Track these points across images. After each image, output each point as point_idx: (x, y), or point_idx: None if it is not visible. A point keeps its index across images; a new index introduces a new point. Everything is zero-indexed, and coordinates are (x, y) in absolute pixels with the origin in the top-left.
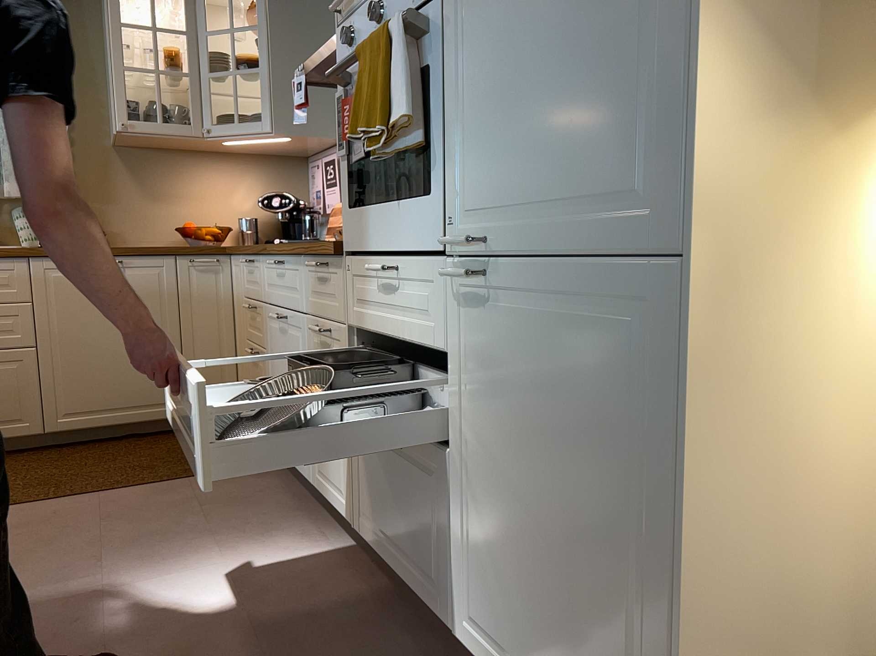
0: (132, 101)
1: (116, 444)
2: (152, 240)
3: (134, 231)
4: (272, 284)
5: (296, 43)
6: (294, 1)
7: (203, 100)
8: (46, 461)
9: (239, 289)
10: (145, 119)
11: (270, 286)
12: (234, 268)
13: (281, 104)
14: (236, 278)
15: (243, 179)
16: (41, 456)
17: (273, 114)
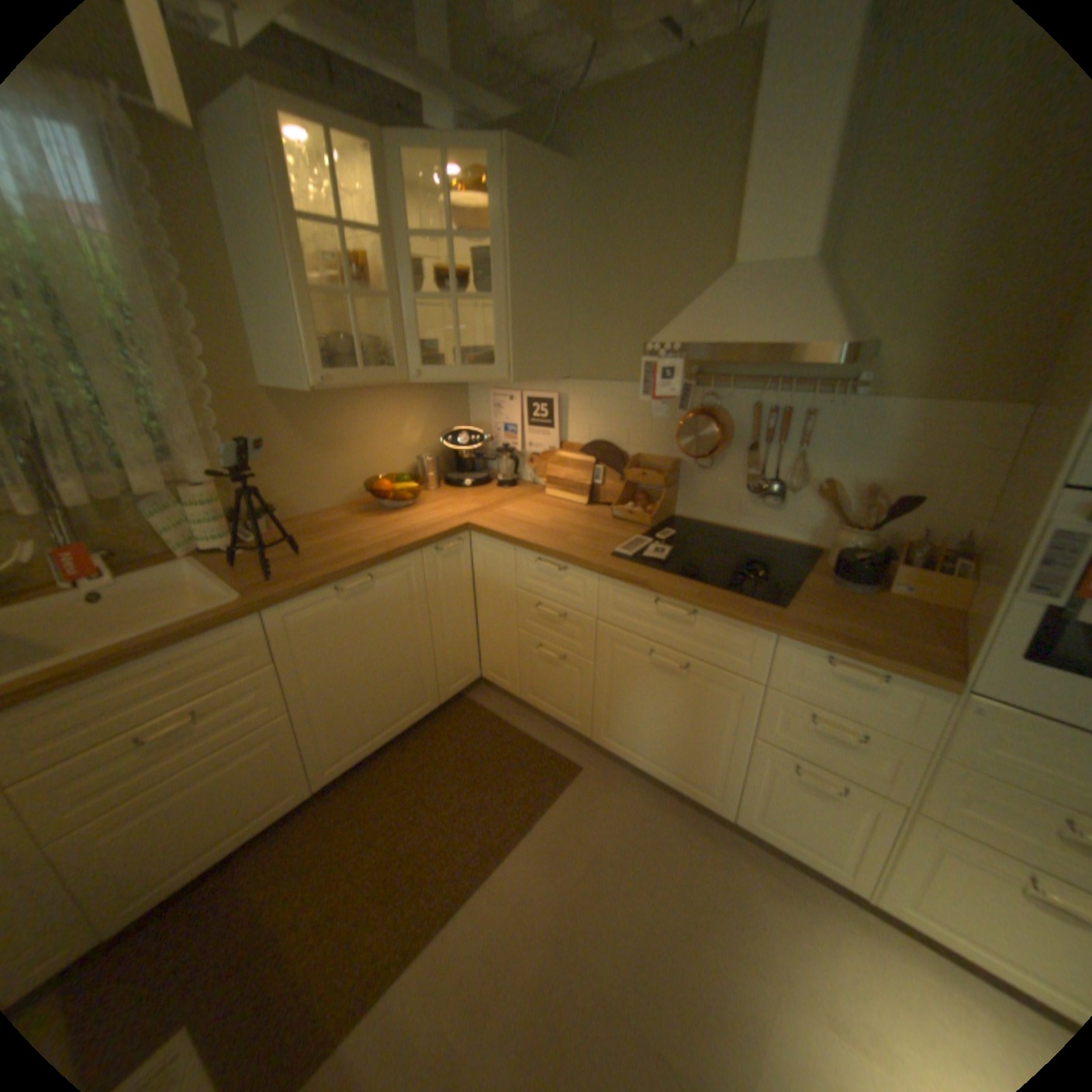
0: (318, 340)
1: (386, 765)
2: (325, 502)
3: (303, 496)
4: (633, 613)
5: (530, 261)
6: (529, 199)
7: (405, 332)
8: (338, 831)
9: (502, 576)
10: (331, 361)
11: (627, 613)
12: (483, 548)
13: (517, 345)
14: (490, 561)
15: (409, 410)
16: (319, 820)
17: (510, 359)
